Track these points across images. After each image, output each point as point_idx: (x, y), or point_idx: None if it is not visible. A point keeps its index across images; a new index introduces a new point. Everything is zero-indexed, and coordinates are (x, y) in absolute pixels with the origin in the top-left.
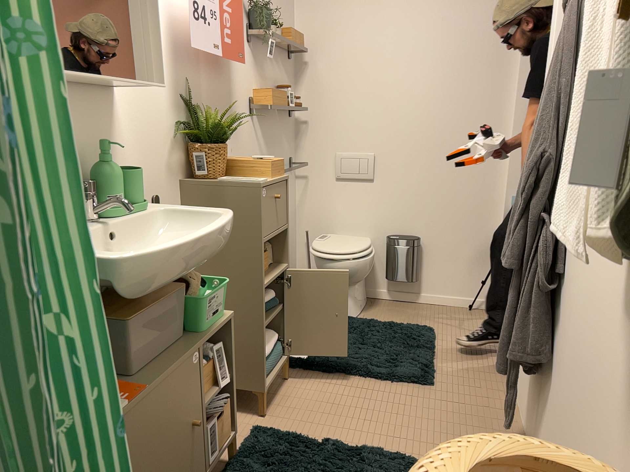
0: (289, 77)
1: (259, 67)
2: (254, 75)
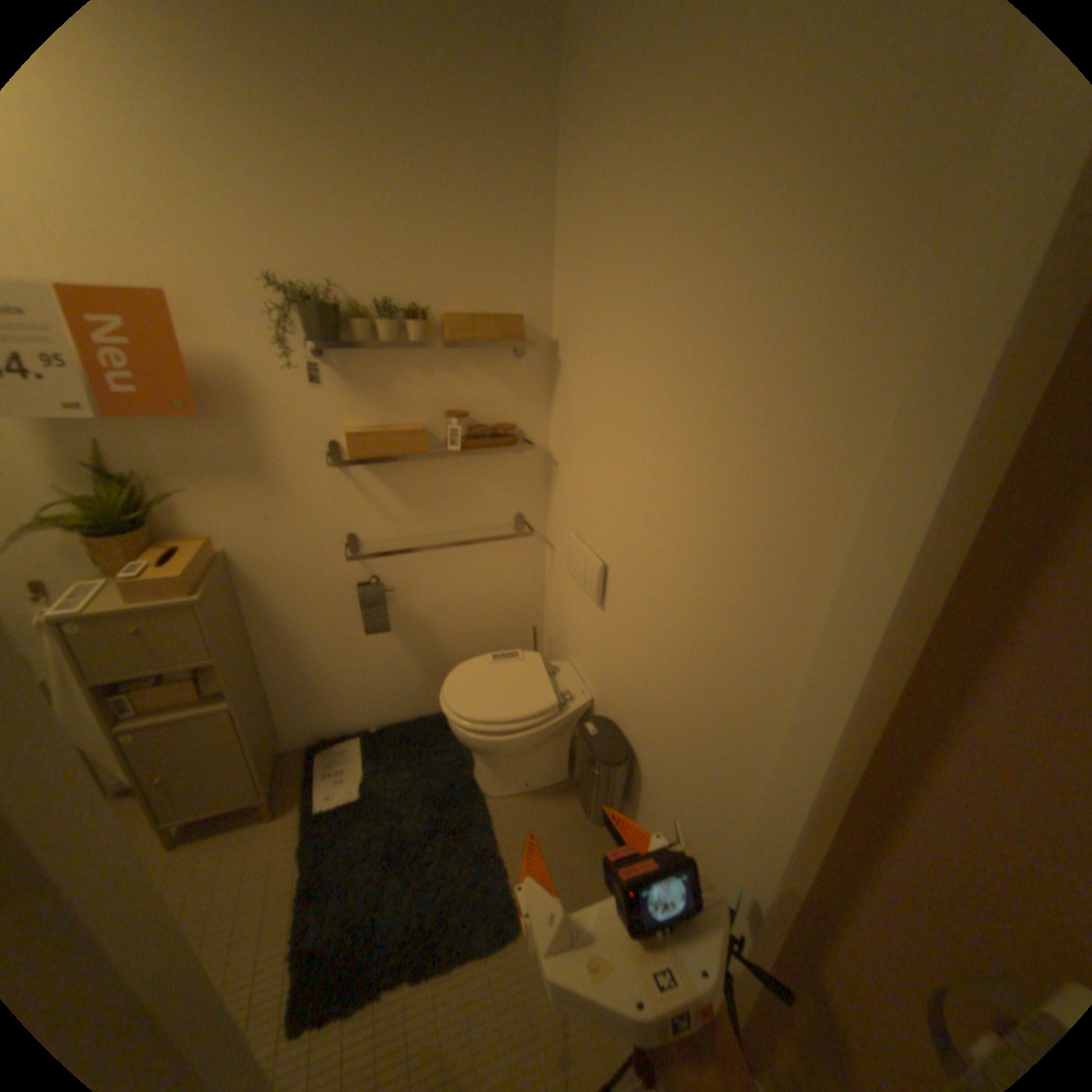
0: (513, 380)
1: (365, 383)
2: (342, 400)
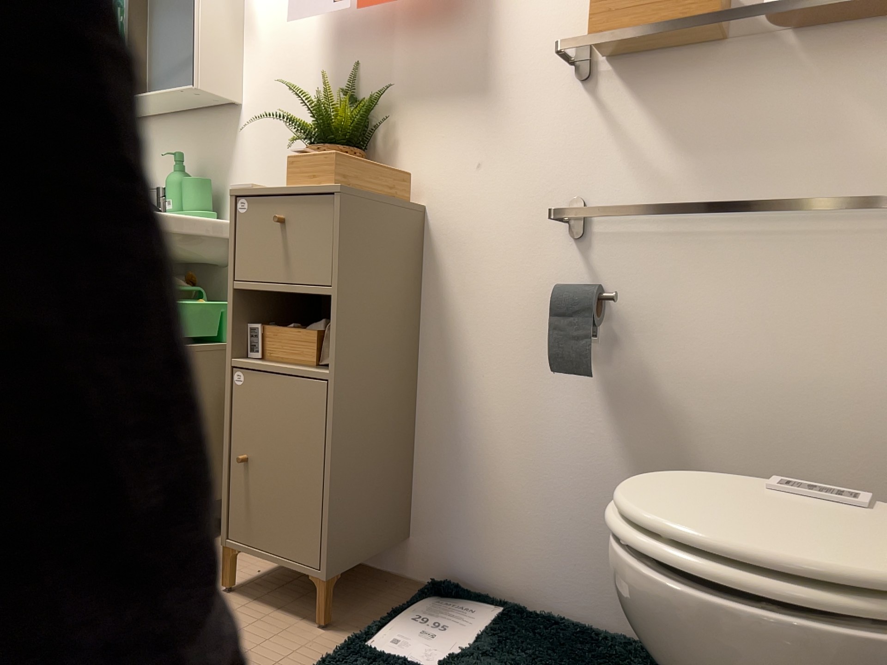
0: None
1: None
2: None
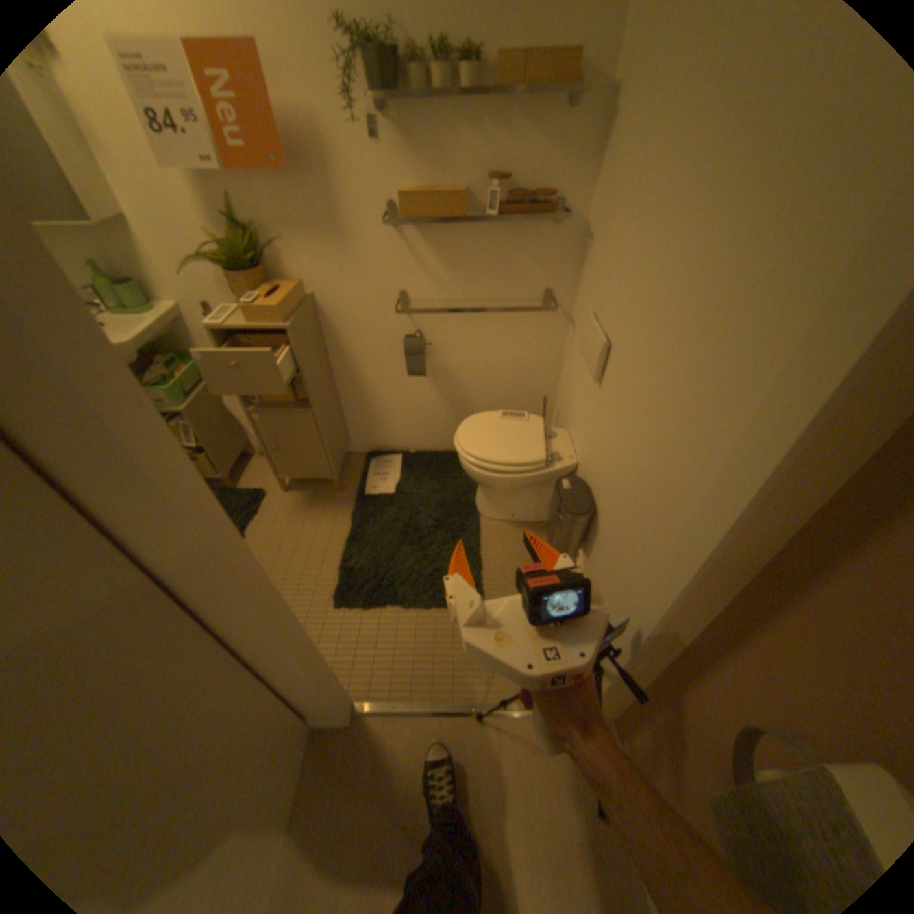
0: (563, 137)
1: (419, 140)
2: (399, 159)
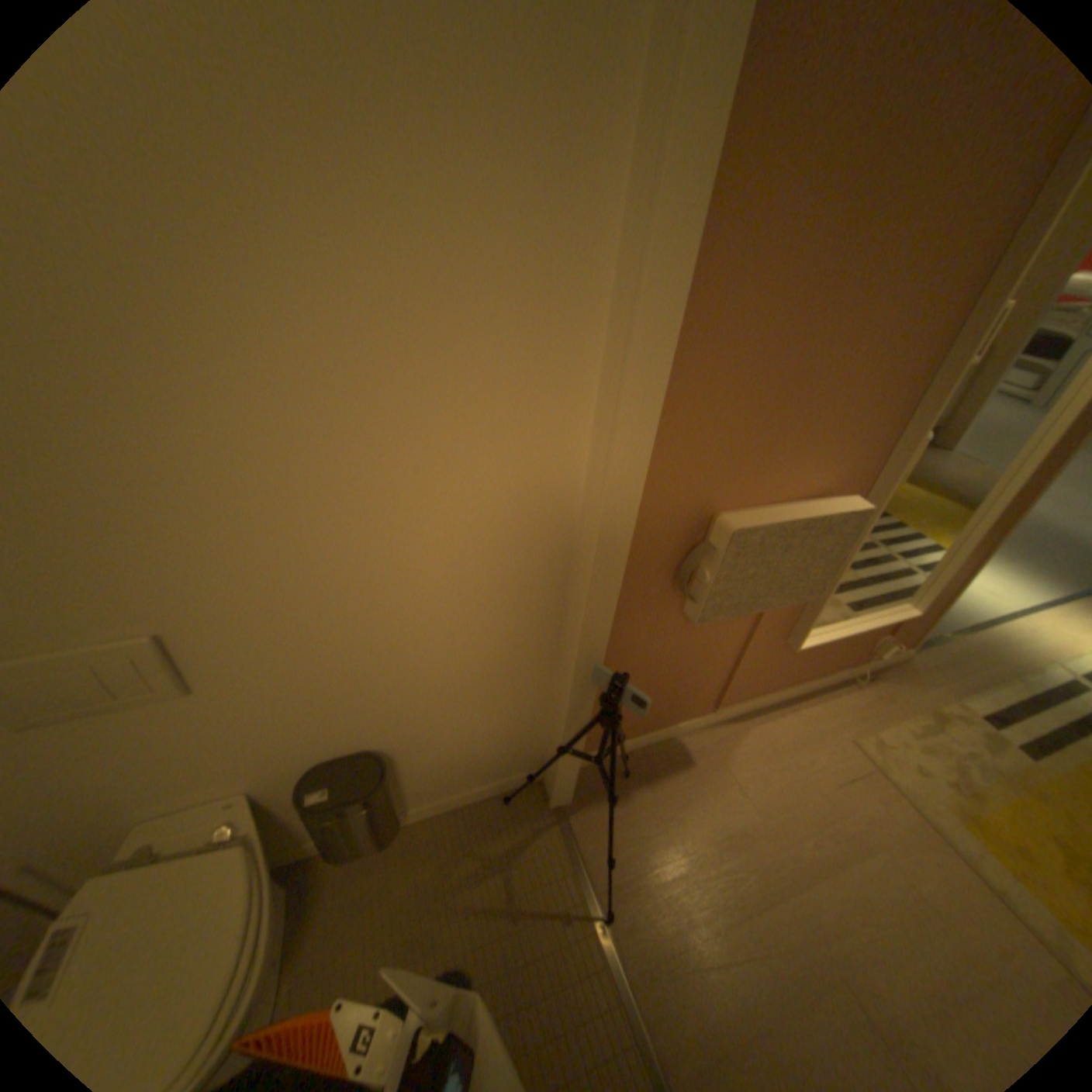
0: None
1: None
2: None
